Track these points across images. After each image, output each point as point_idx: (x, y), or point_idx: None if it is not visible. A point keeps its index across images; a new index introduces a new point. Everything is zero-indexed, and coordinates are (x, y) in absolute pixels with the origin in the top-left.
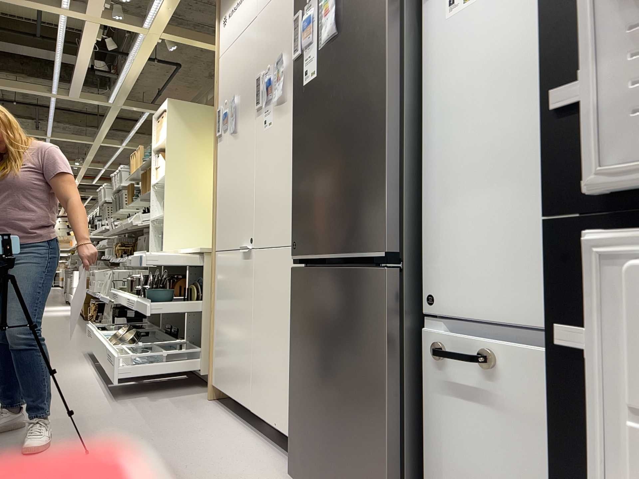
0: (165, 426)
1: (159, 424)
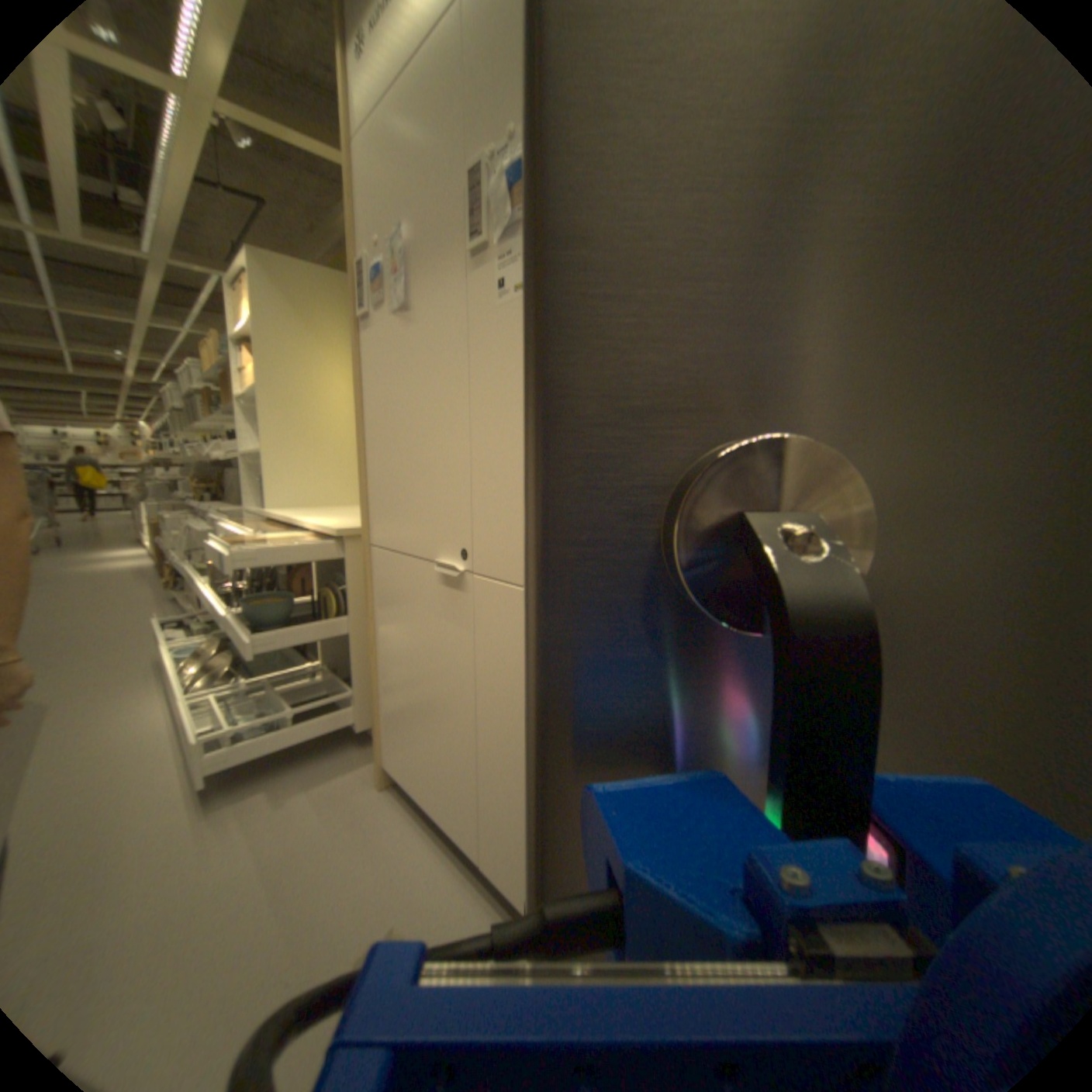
0: (308, 909)
1: (295, 902)
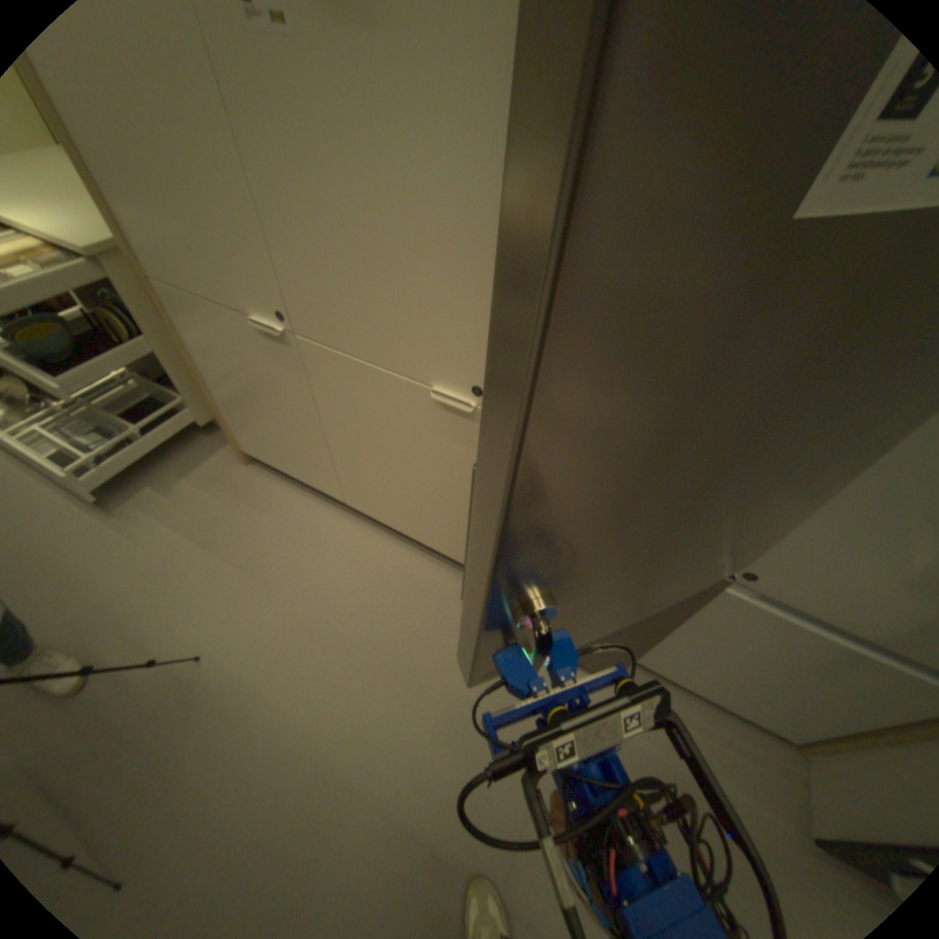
0: (238, 548)
1: (226, 547)
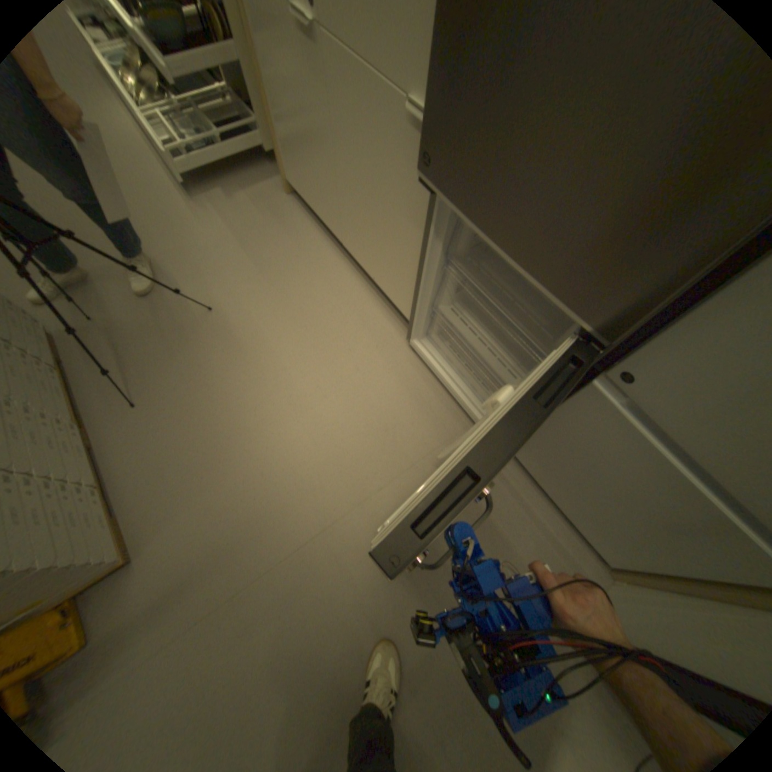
0: (261, 251)
1: (253, 247)
